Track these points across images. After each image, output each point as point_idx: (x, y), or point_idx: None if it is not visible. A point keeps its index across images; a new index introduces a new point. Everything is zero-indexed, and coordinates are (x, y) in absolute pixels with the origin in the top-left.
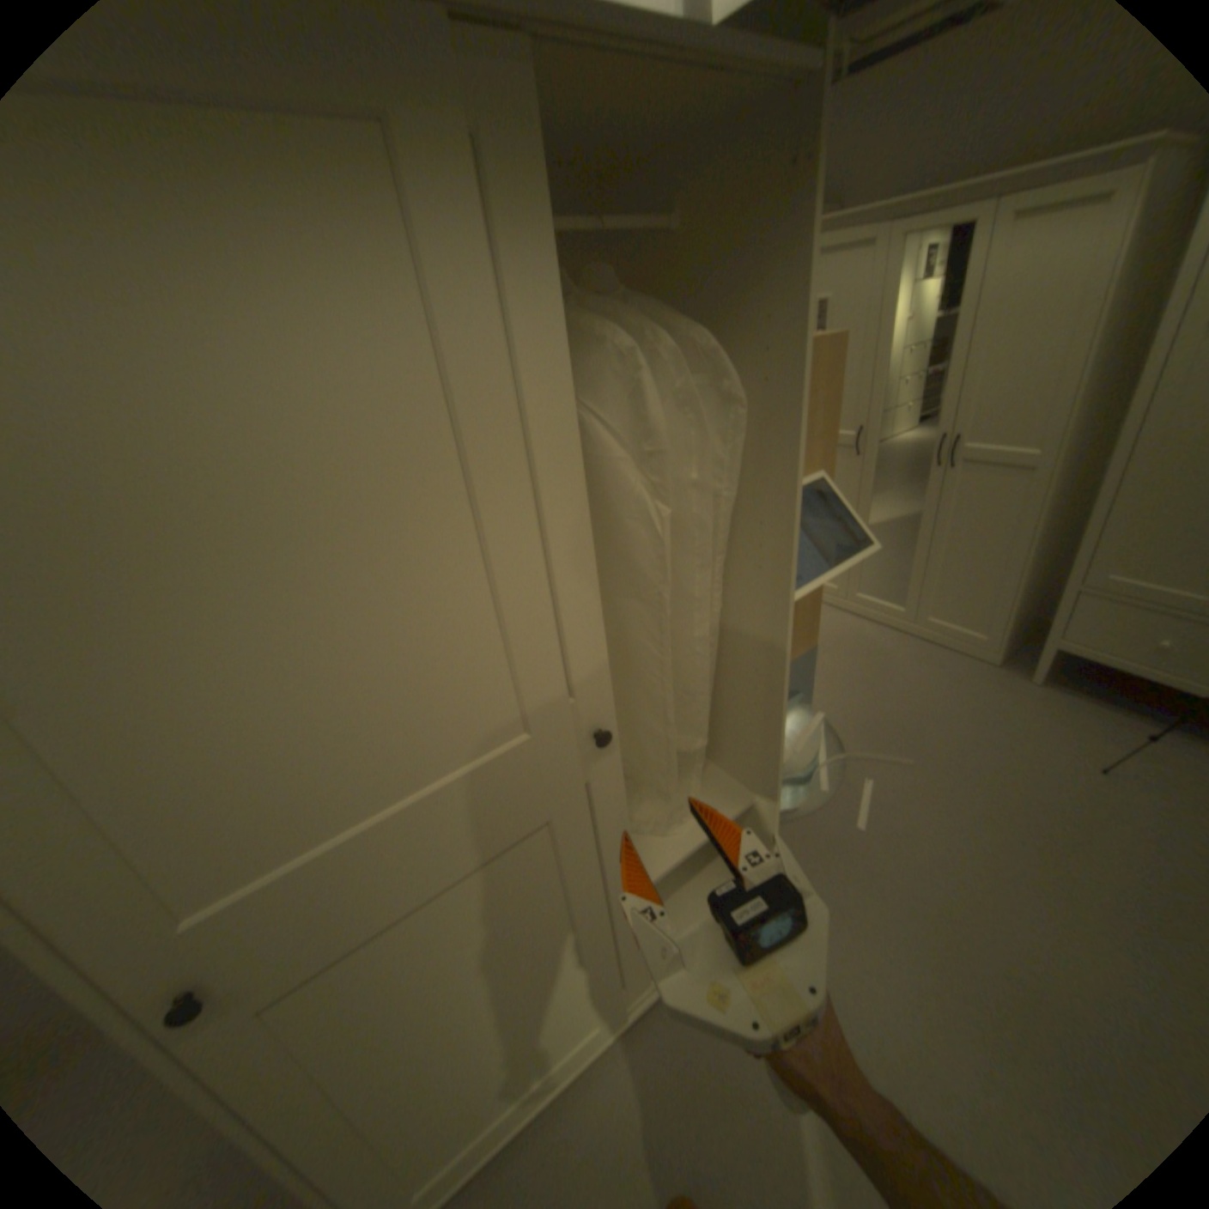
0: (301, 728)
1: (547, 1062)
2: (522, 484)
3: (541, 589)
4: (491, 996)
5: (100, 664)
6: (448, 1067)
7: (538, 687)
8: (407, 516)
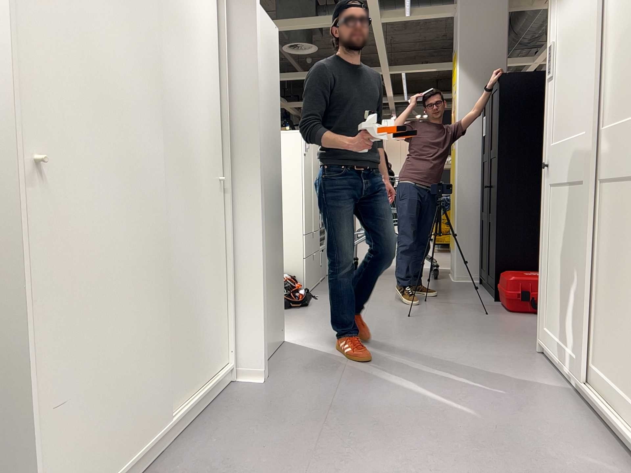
0: (563, 102)
1: (564, 337)
2: (593, 32)
3: (591, 72)
4: (563, 257)
5: (556, 76)
6: (554, 276)
7: (585, 113)
8: (580, 44)
